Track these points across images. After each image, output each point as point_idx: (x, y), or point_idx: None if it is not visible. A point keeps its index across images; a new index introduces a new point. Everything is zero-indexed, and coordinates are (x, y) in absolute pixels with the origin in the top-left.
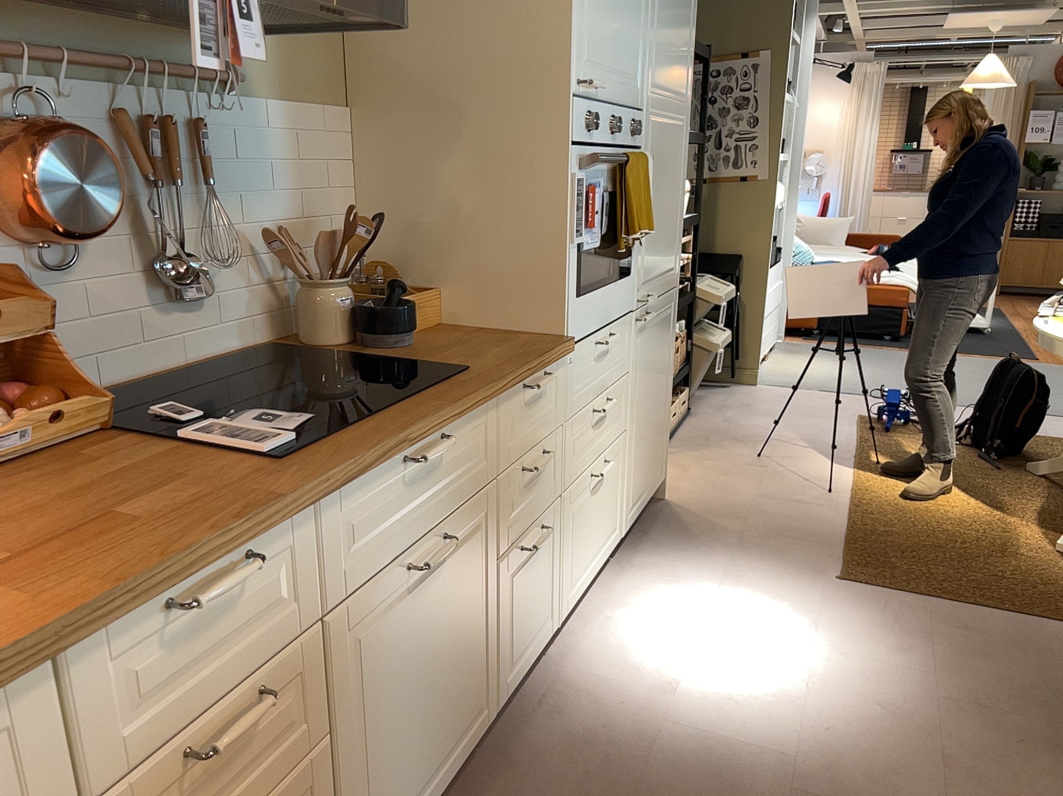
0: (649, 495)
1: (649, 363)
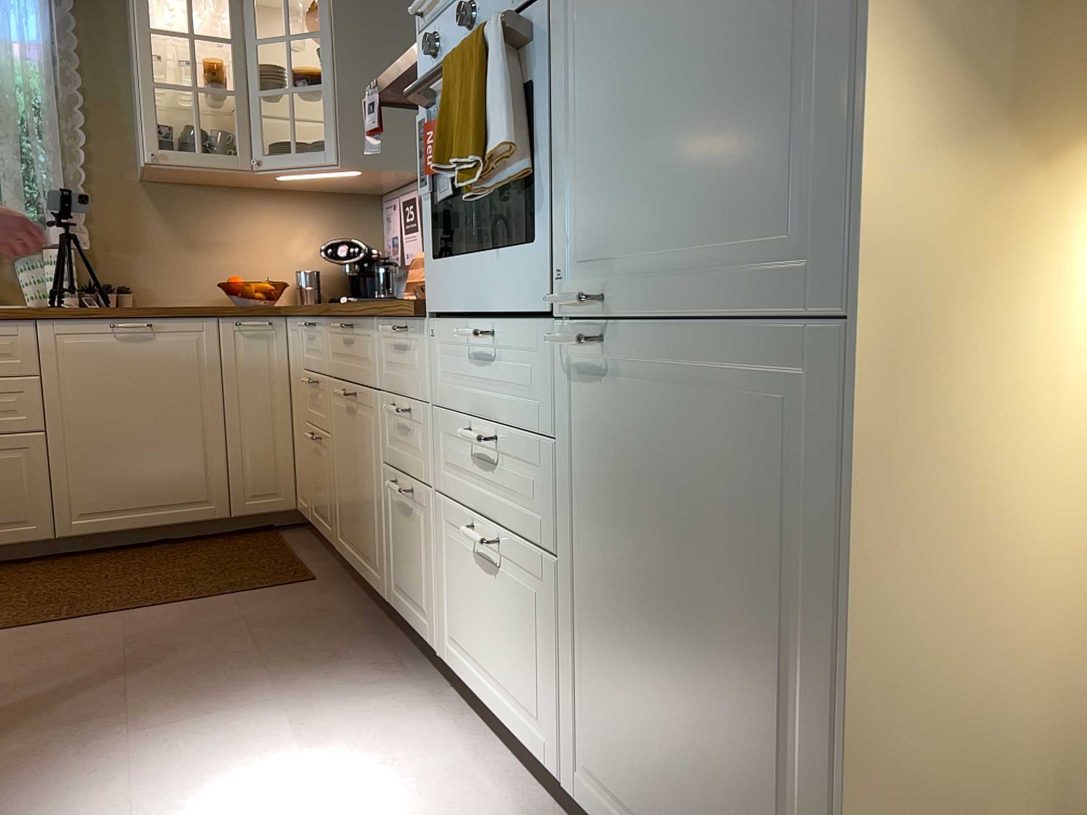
0: None
1: (638, 483)
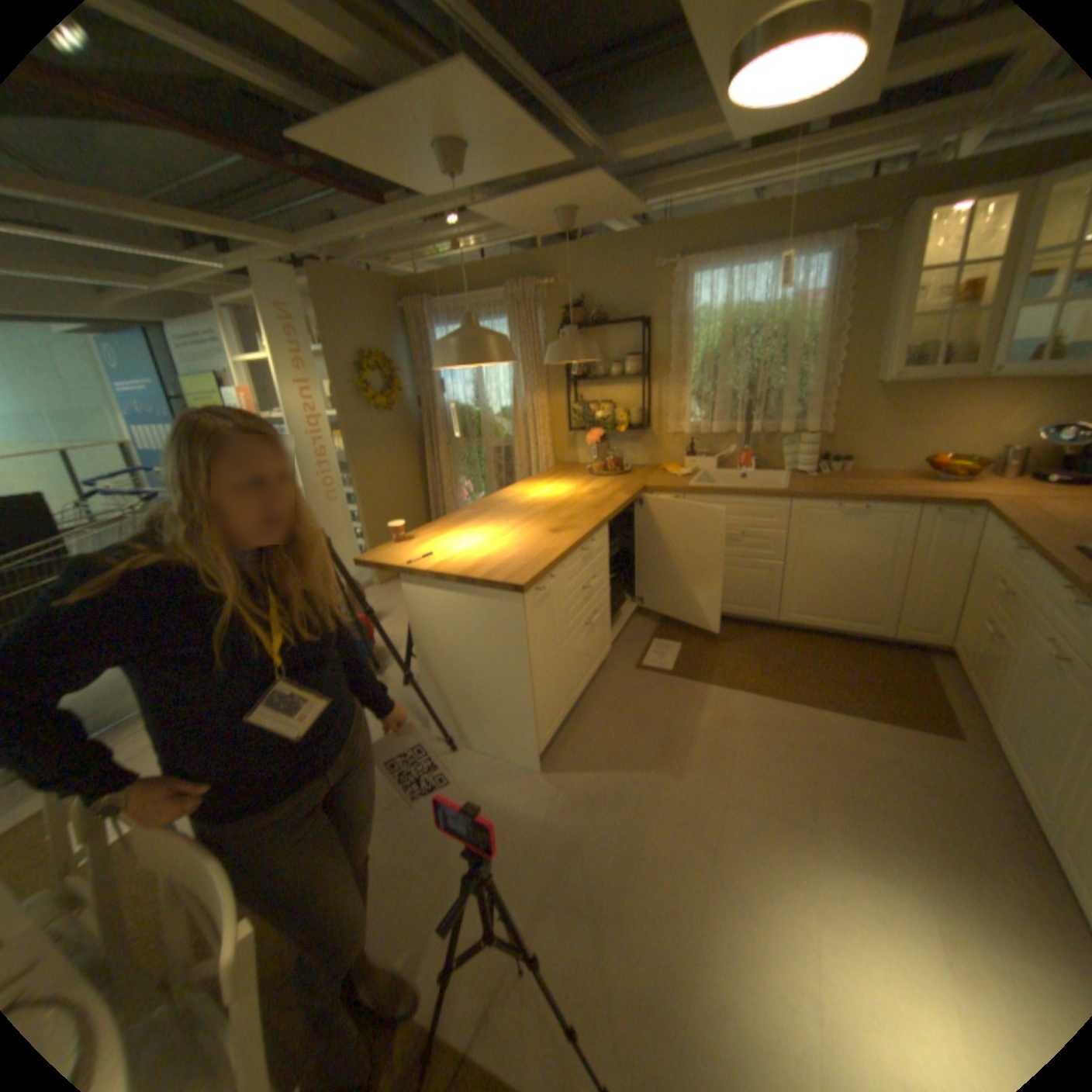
0: None
1: None
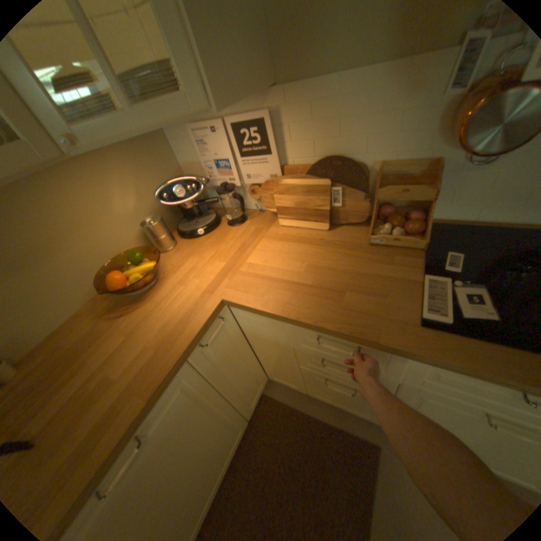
0: None
1: None
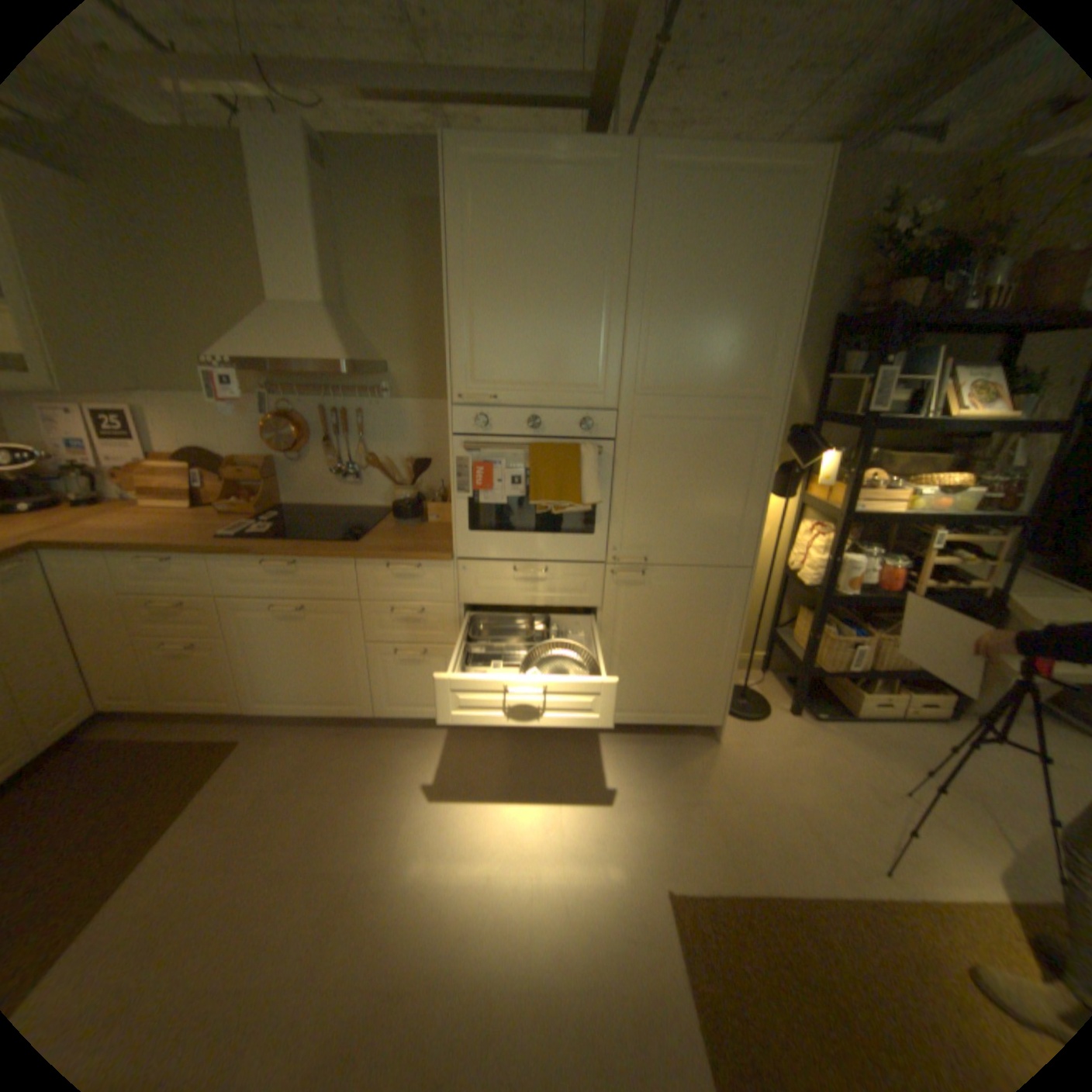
0: (664, 720)
1: (652, 614)
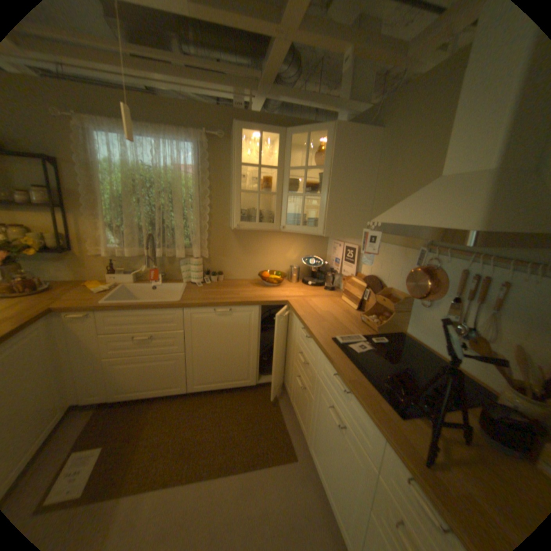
0: None
1: None
